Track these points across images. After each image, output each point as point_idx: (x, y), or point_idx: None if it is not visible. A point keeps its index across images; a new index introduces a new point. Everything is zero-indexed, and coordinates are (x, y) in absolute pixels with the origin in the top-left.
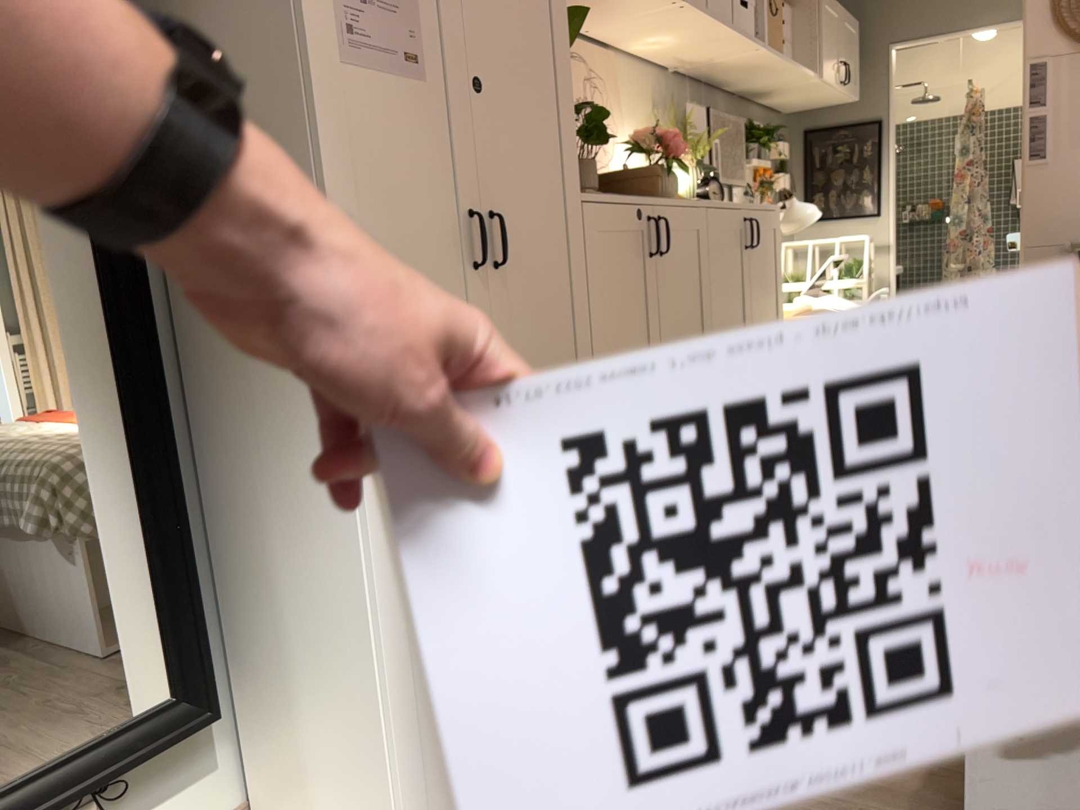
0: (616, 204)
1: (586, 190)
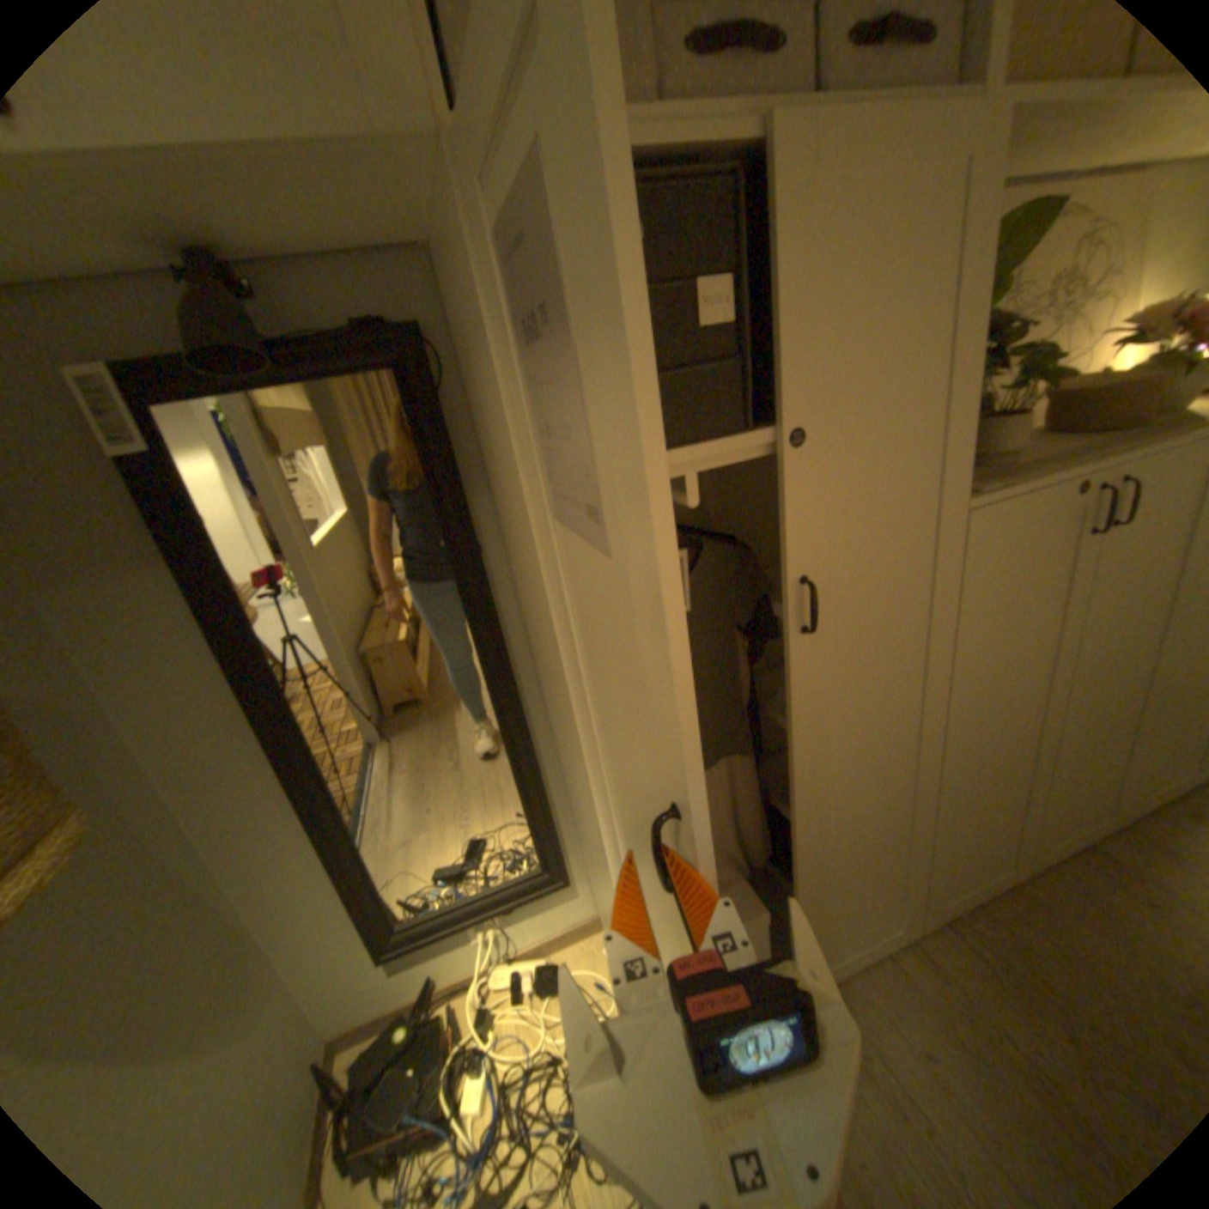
0: (1045, 492)
1: (996, 485)
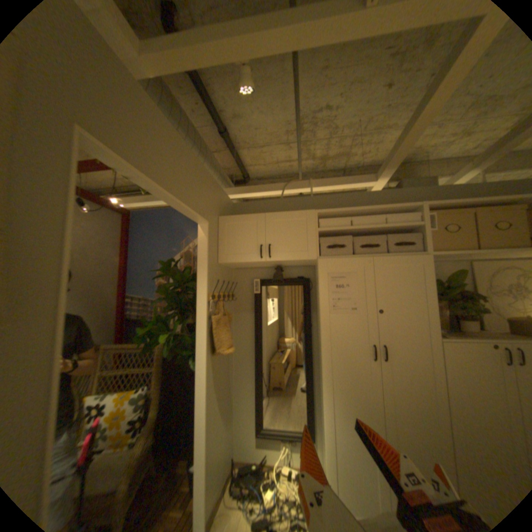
0: (475, 345)
1: (455, 339)
